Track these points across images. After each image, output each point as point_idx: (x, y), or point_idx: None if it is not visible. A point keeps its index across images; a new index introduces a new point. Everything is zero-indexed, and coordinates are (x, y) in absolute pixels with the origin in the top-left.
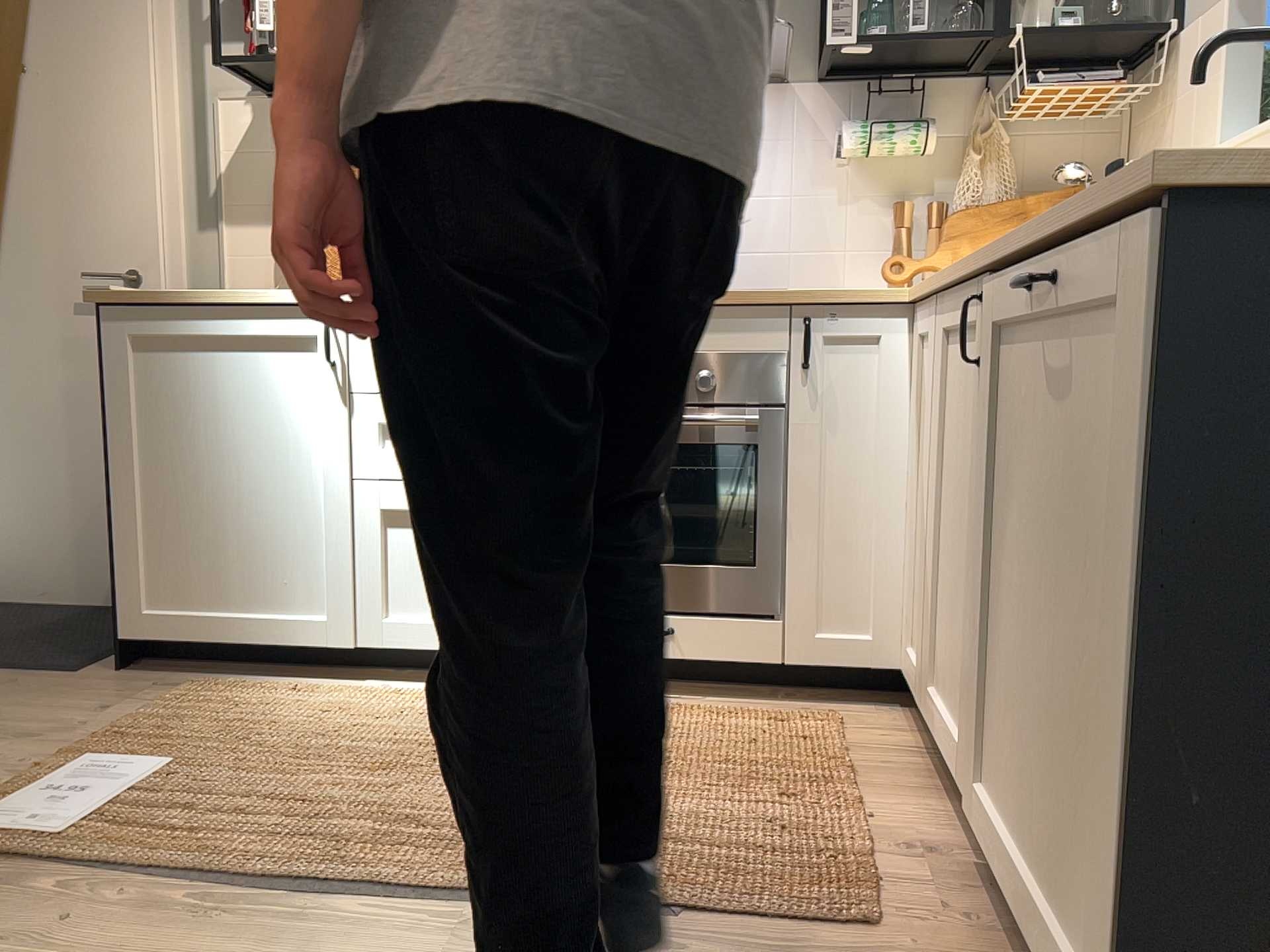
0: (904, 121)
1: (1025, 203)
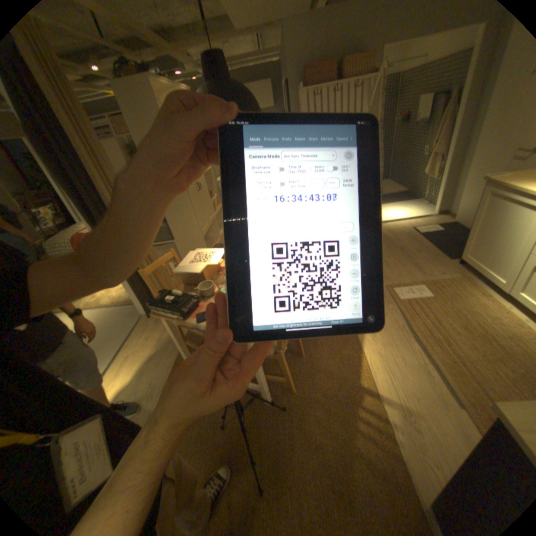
0: None
1: None
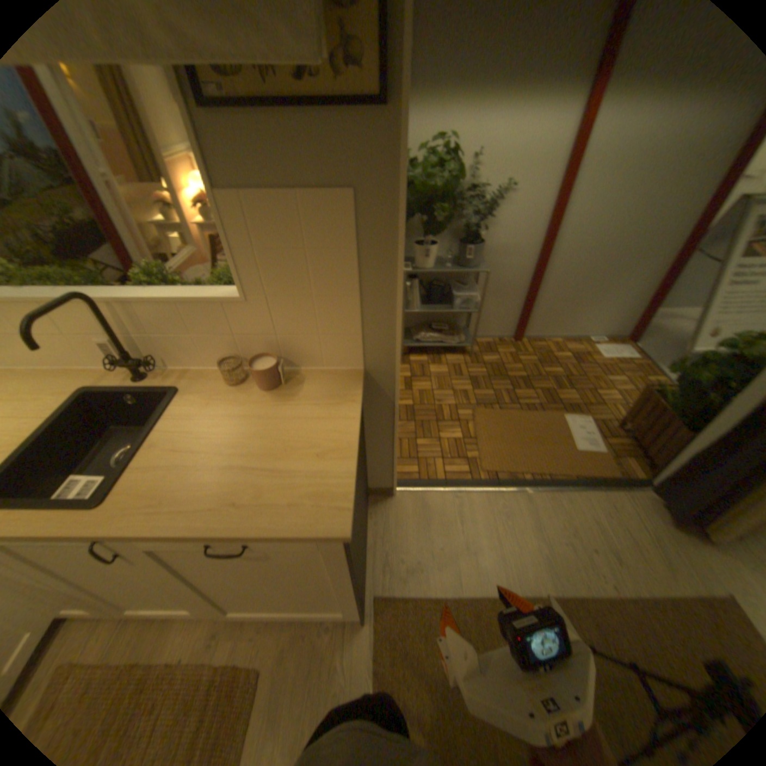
0: None
1: None
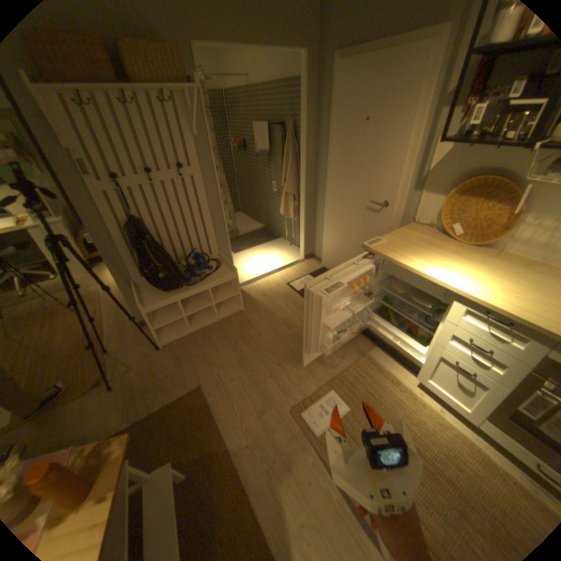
0: None
1: None
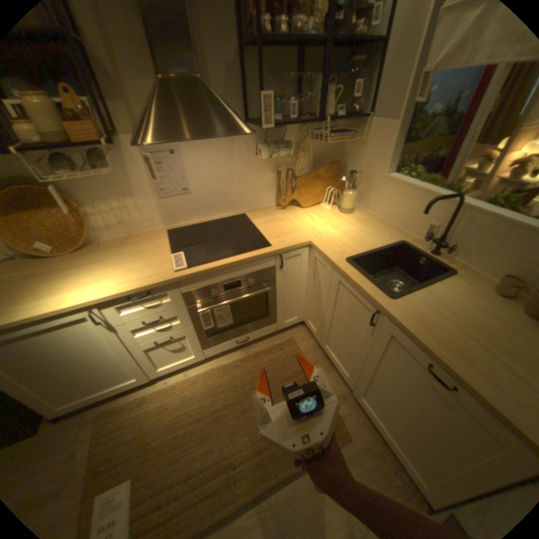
0: (281, 143)
1: (317, 170)
